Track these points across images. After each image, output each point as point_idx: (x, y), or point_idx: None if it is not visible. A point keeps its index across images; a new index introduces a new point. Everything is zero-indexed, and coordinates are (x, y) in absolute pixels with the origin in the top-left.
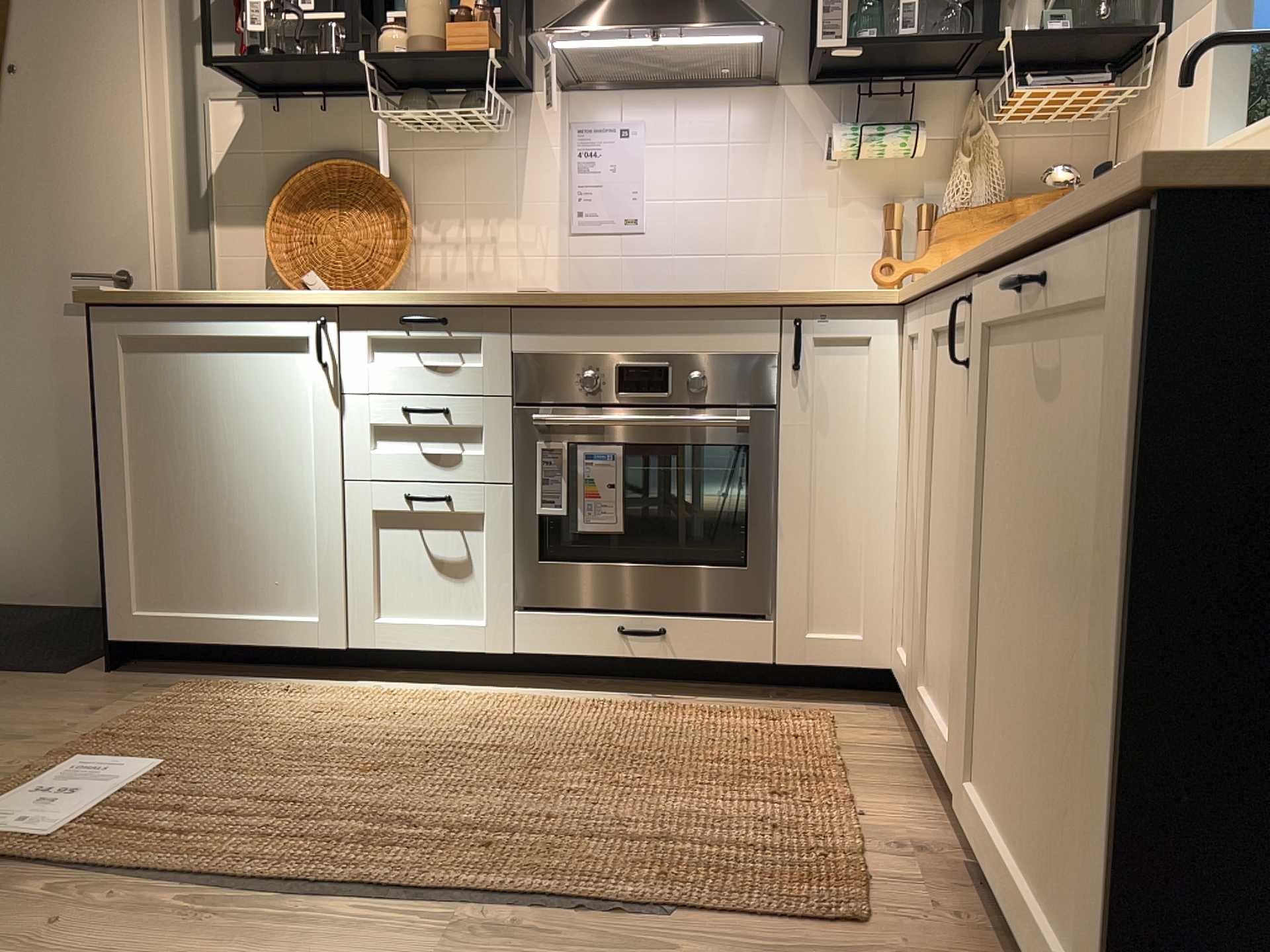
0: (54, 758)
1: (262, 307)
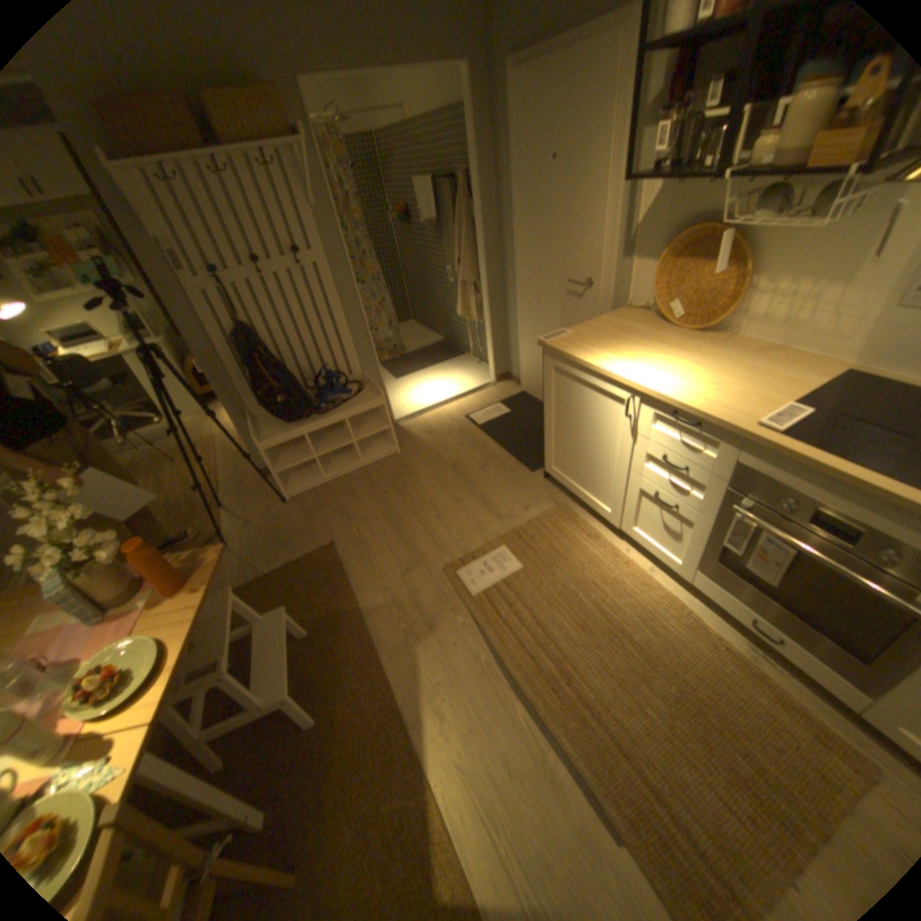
0: (501, 535)
1: (606, 376)
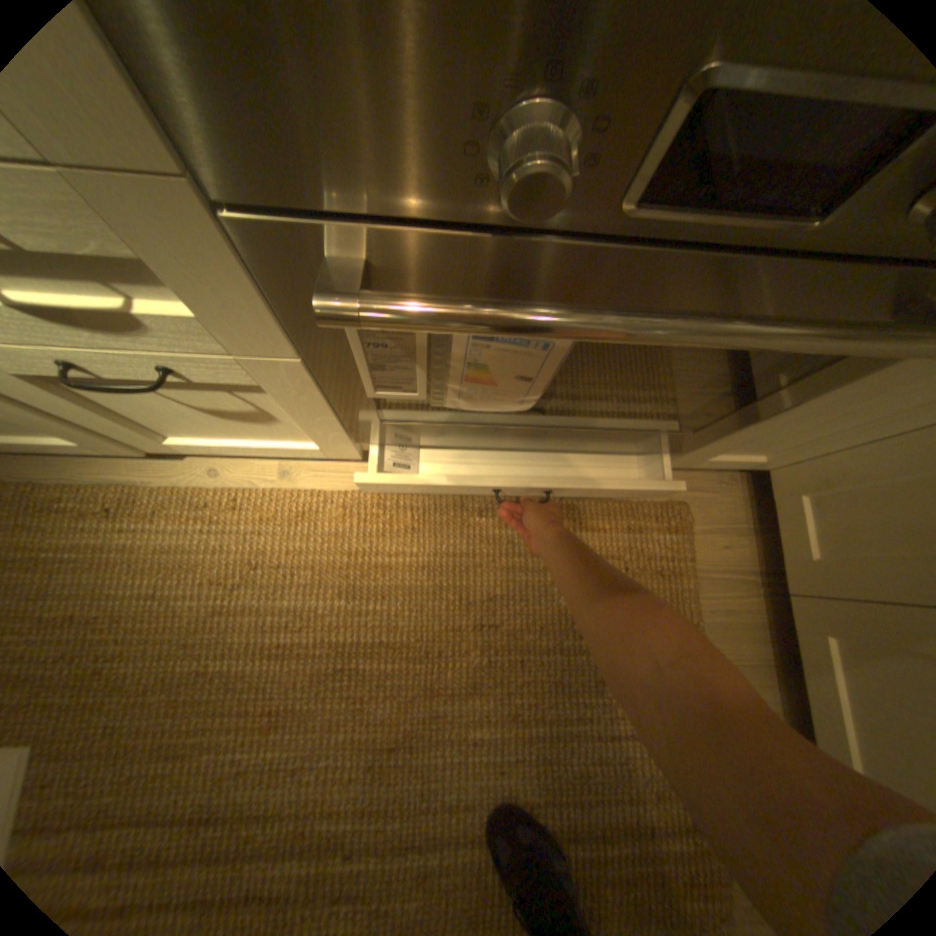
0: None
1: None
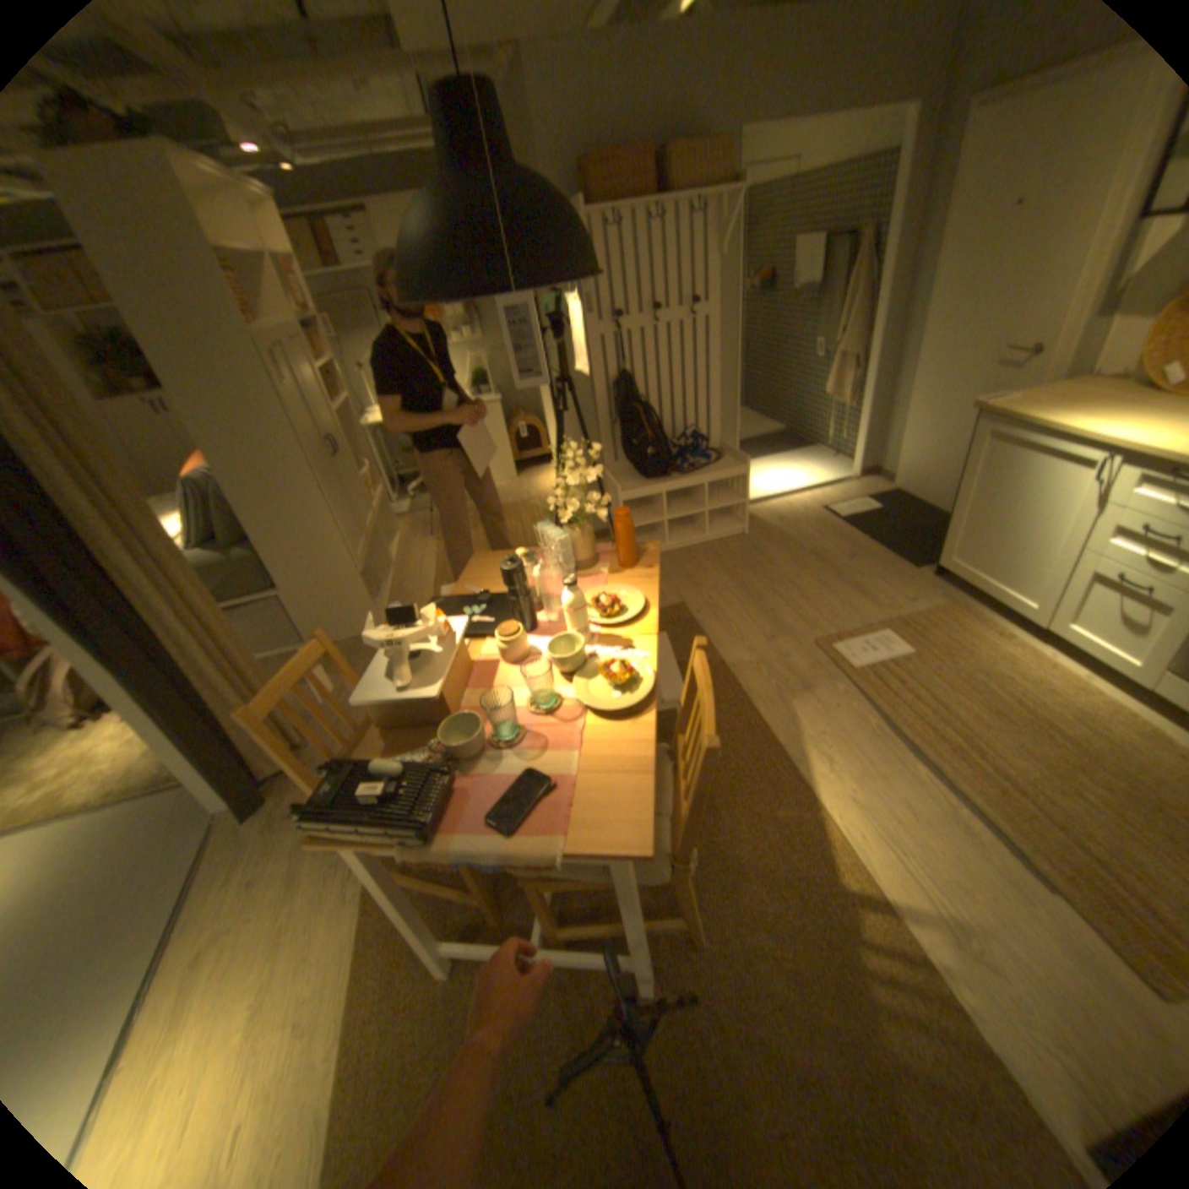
0: (883, 621)
1: (1074, 436)
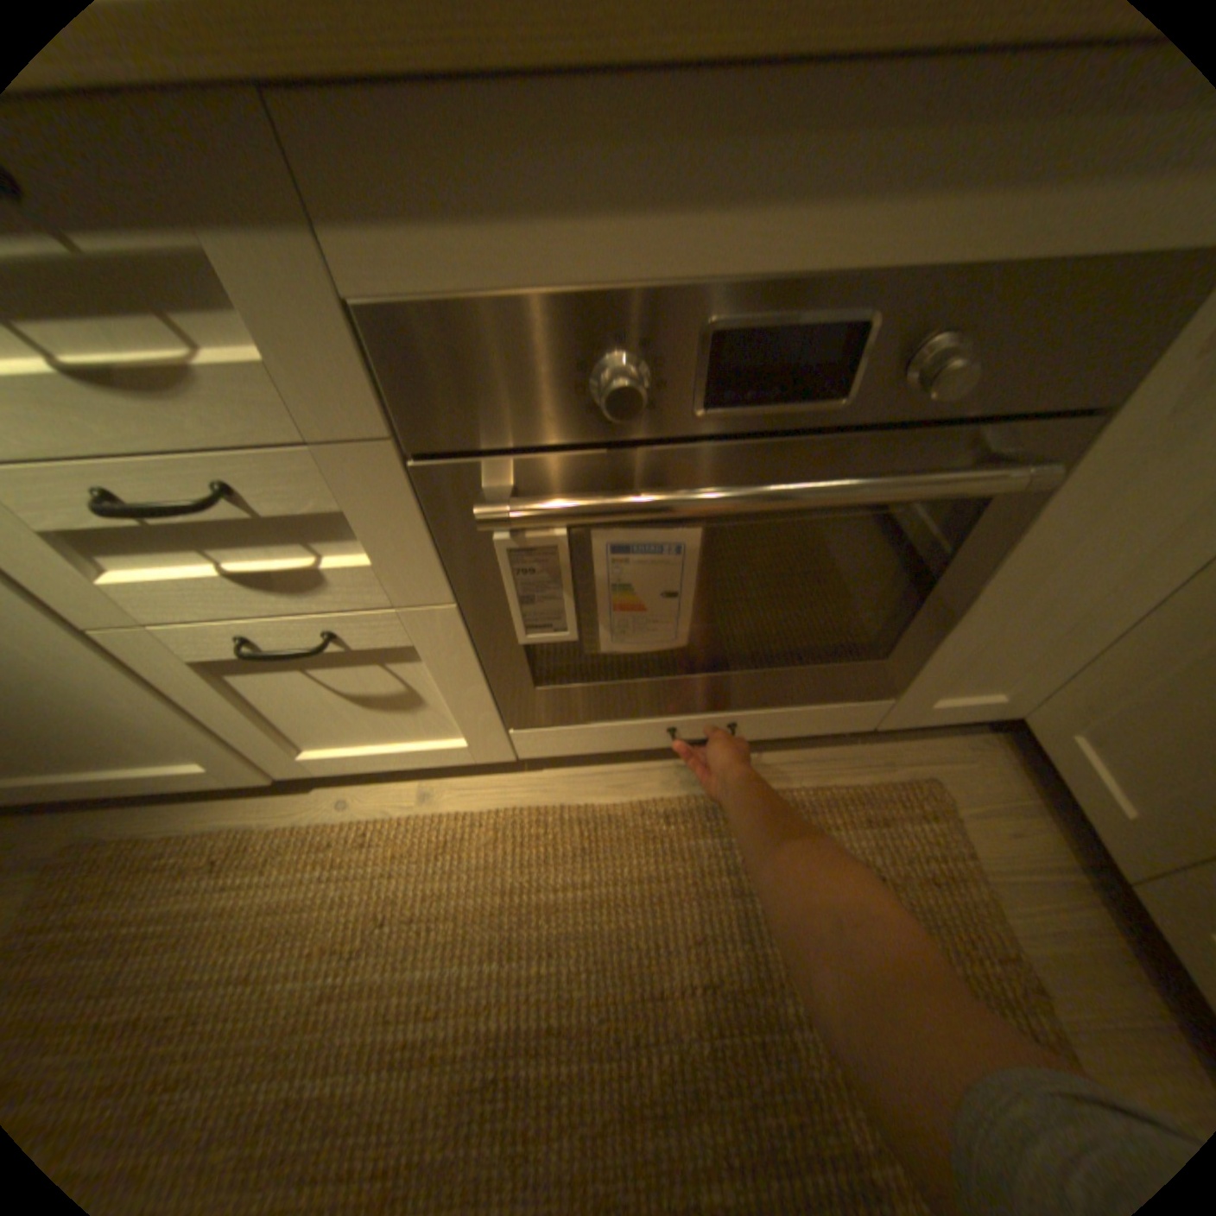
0: None
1: None
